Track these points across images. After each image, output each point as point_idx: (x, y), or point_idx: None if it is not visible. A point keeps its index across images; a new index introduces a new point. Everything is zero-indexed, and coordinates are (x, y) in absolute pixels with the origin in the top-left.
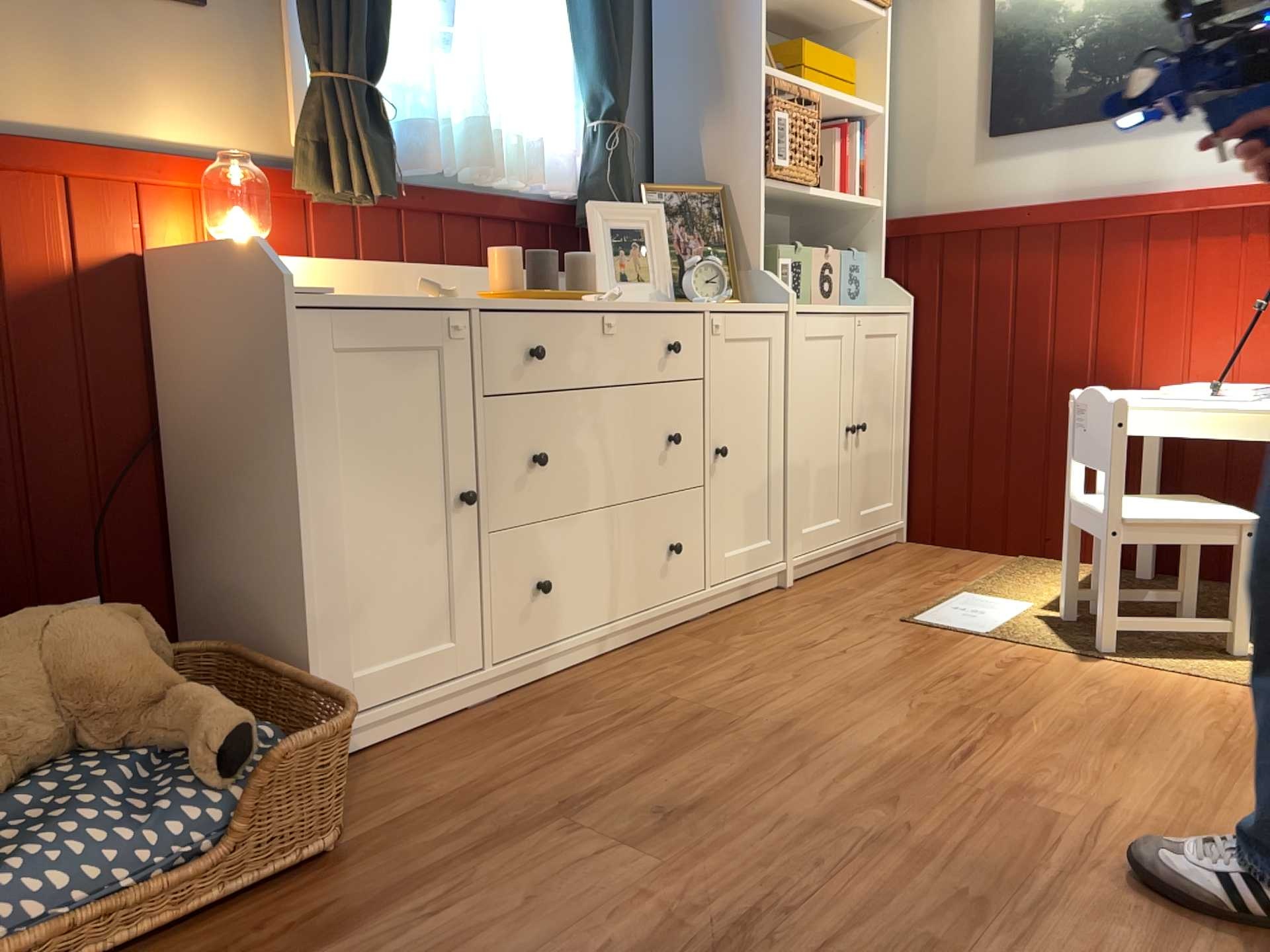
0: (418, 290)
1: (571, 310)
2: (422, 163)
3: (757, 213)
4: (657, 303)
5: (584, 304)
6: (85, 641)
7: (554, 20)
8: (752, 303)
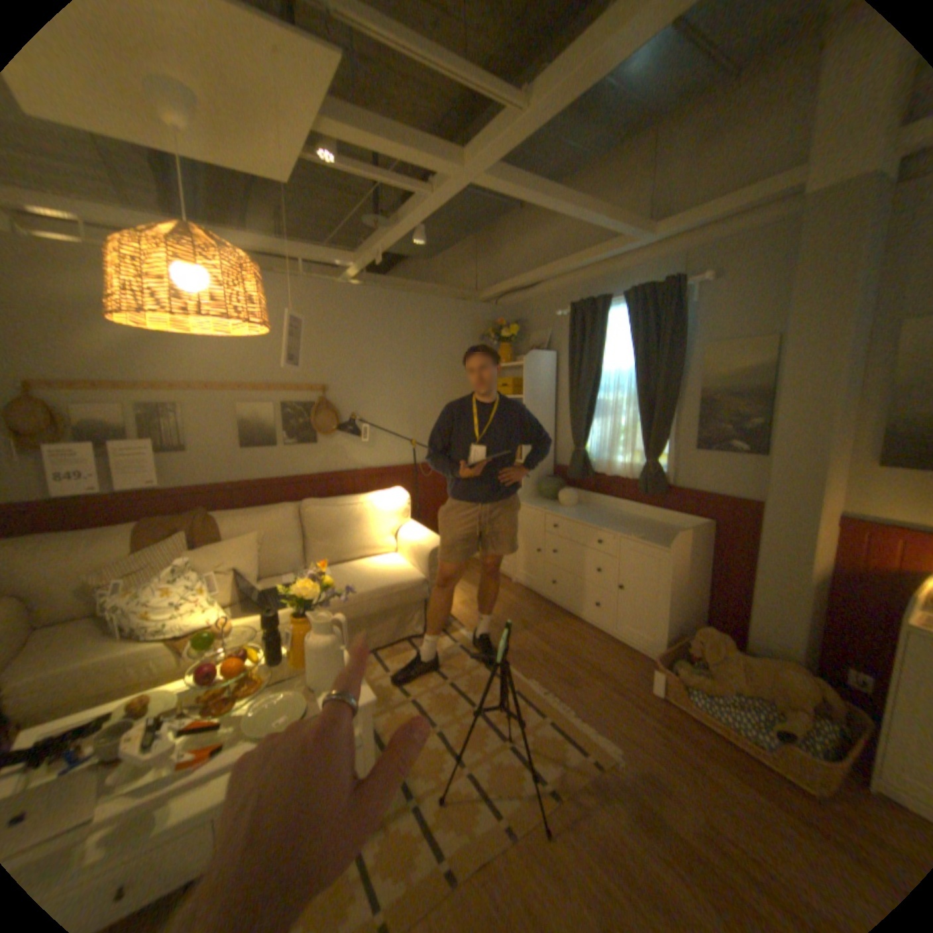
0: None
1: None
2: None
3: None
4: None
5: None
6: (790, 682)
7: None
8: None
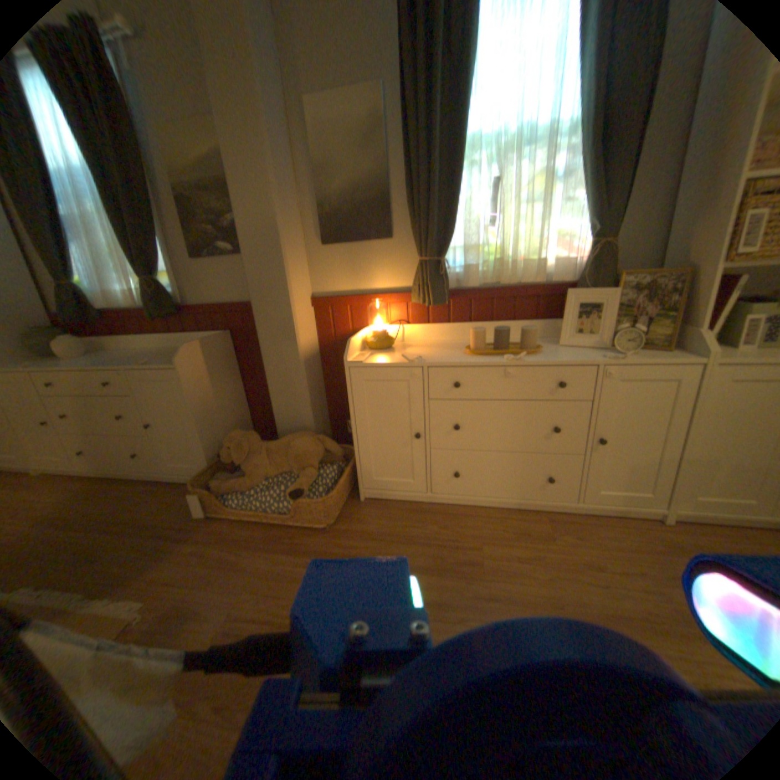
0: (406, 357)
1: (485, 366)
2: (468, 283)
3: (710, 289)
4: (562, 359)
5: (497, 362)
6: (299, 447)
7: (576, 182)
8: (689, 351)
